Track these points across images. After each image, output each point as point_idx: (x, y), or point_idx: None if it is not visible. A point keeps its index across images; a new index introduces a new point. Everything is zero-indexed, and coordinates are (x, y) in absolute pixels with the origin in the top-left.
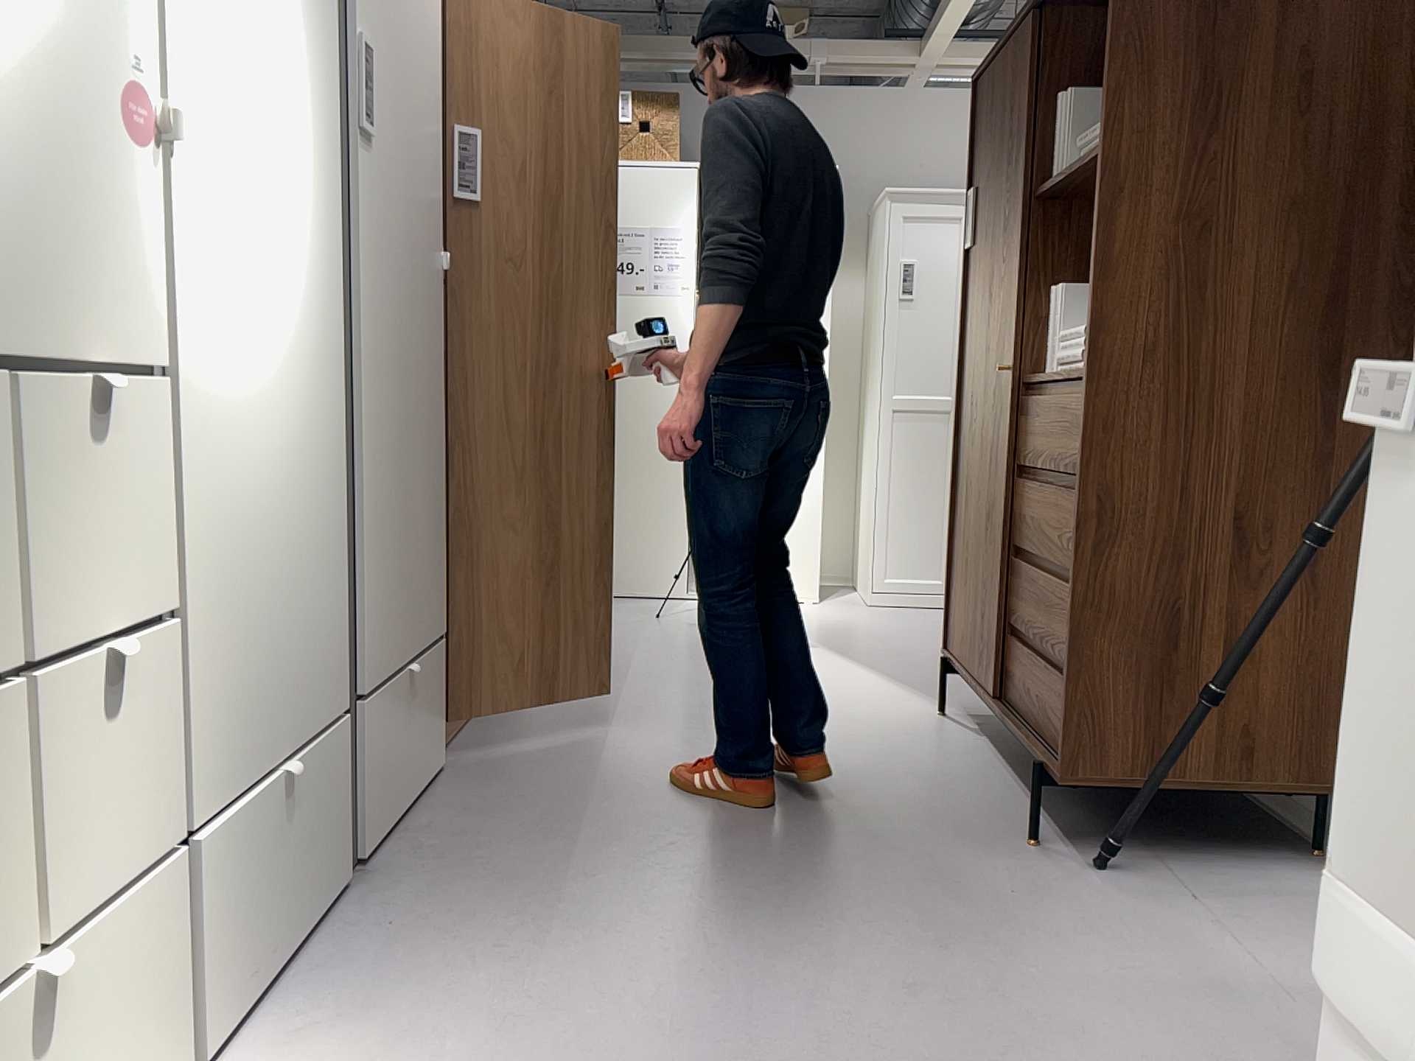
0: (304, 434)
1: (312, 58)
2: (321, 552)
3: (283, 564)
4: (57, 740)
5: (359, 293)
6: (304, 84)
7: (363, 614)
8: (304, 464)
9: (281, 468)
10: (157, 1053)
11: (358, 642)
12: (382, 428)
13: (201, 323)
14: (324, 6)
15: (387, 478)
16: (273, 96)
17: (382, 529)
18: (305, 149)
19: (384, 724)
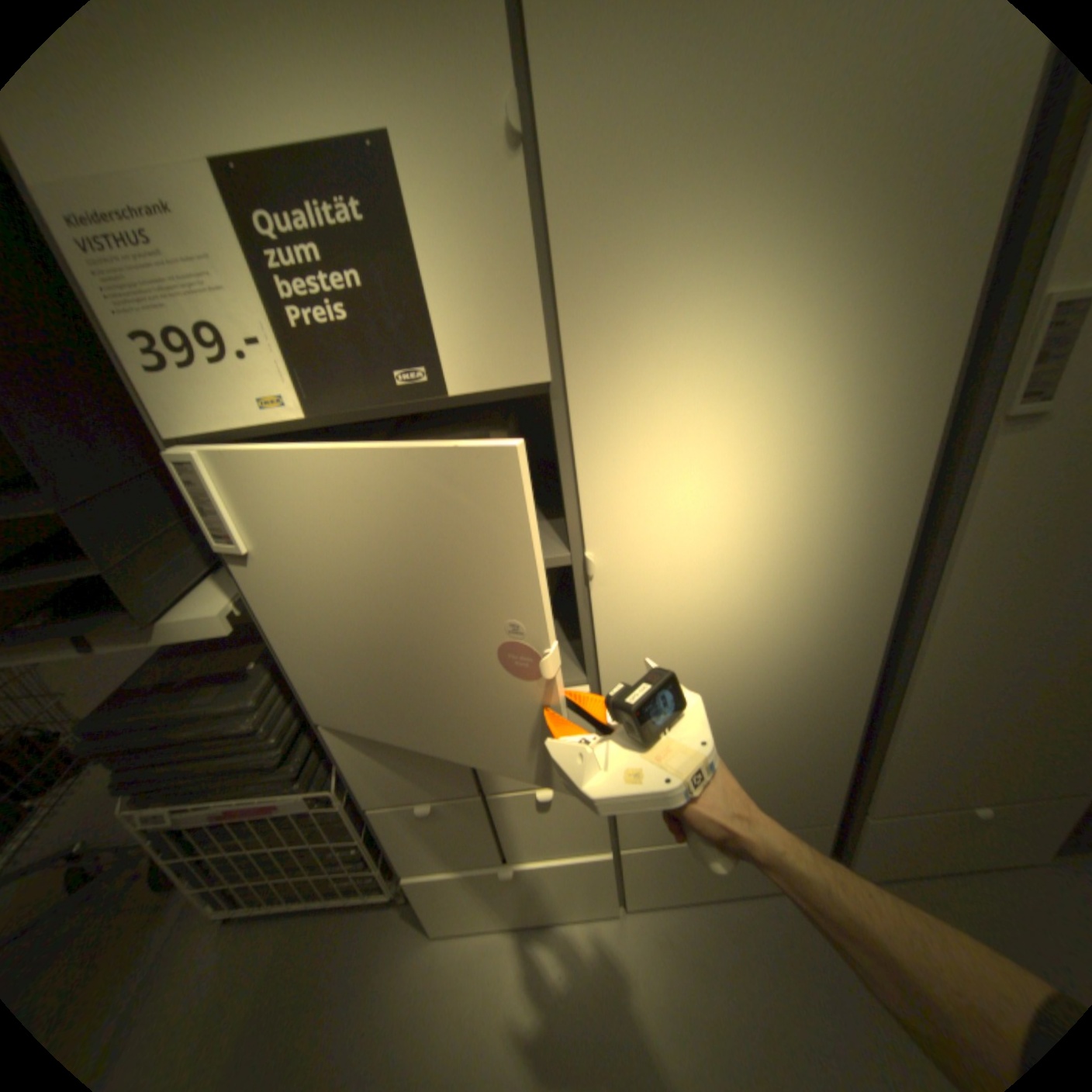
0: (798, 690)
1: (887, 392)
2: (814, 750)
3: (749, 758)
4: (515, 814)
5: (959, 573)
6: (858, 429)
7: (890, 780)
8: (796, 707)
9: (754, 712)
10: (597, 901)
11: (879, 791)
12: (983, 666)
13: (642, 656)
14: (943, 312)
15: (982, 699)
16: (778, 471)
17: (956, 732)
18: (847, 489)
19: (914, 834)
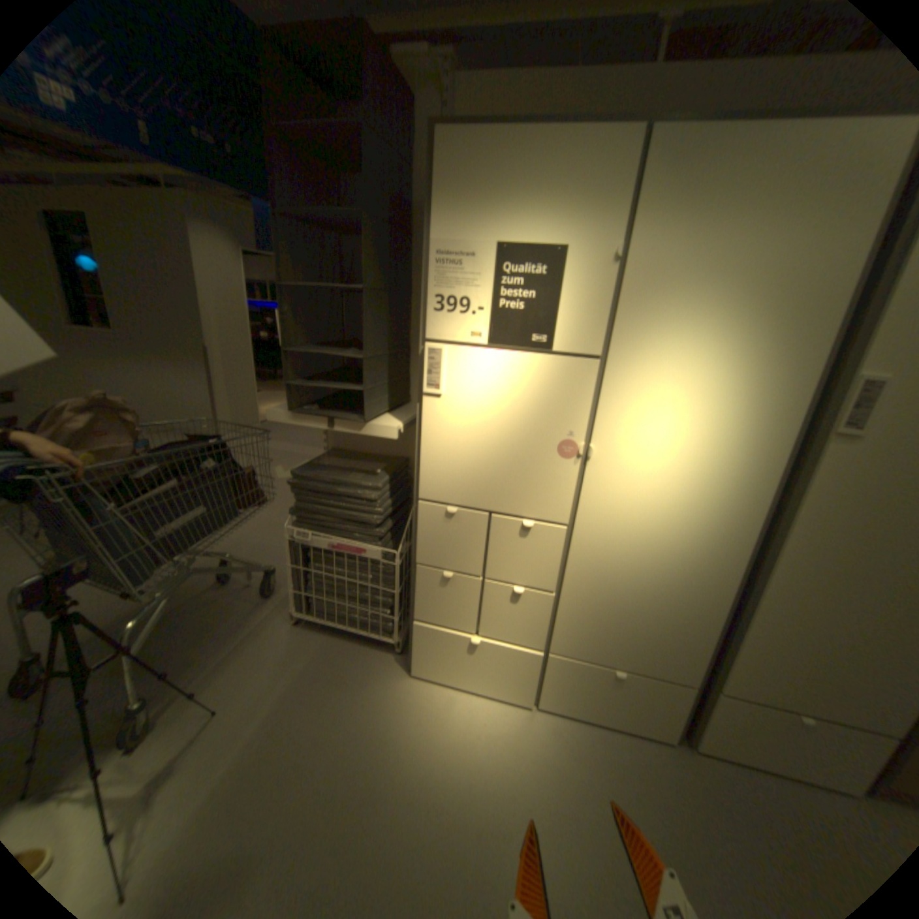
0: (690, 570)
1: (769, 404)
2: (693, 619)
3: (649, 610)
4: (497, 599)
5: (803, 521)
6: (750, 418)
7: (741, 665)
8: (686, 582)
9: (659, 577)
10: (522, 690)
11: (733, 673)
12: (814, 594)
13: (602, 516)
14: (803, 371)
15: (812, 620)
16: (703, 429)
17: (792, 641)
18: (740, 450)
19: (754, 721)
